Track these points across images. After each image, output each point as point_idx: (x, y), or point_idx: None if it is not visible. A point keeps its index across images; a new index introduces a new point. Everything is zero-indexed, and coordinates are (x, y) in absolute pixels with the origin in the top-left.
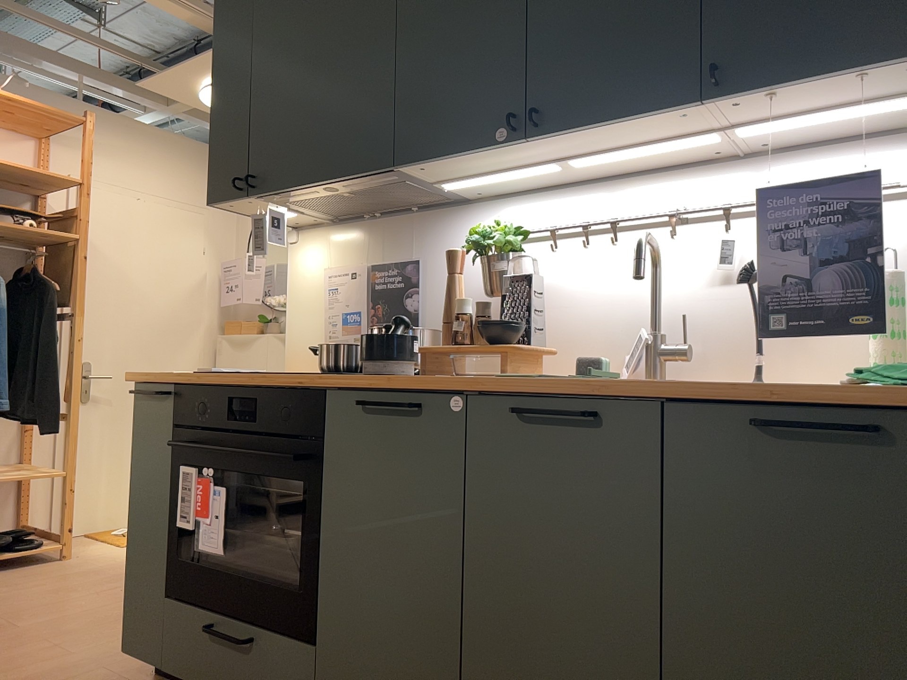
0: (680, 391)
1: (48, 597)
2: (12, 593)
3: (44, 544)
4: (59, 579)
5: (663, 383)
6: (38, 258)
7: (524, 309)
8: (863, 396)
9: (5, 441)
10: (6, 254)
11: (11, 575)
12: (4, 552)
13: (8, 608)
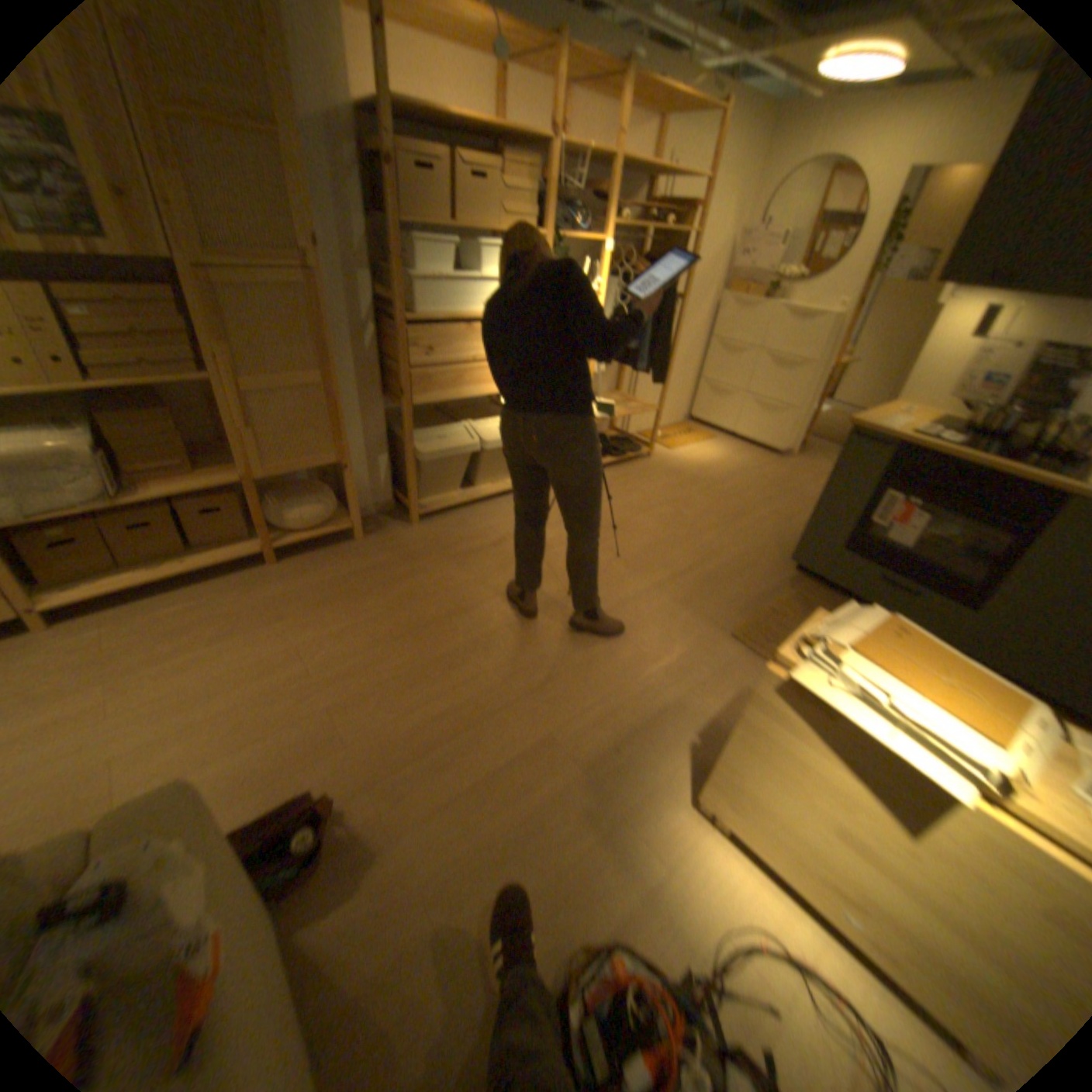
0: None
1: (674, 491)
2: (651, 484)
3: (639, 447)
4: (664, 475)
5: None
6: (645, 238)
7: None
8: None
9: (609, 377)
10: (626, 236)
11: (634, 467)
12: (626, 452)
13: (663, 497)
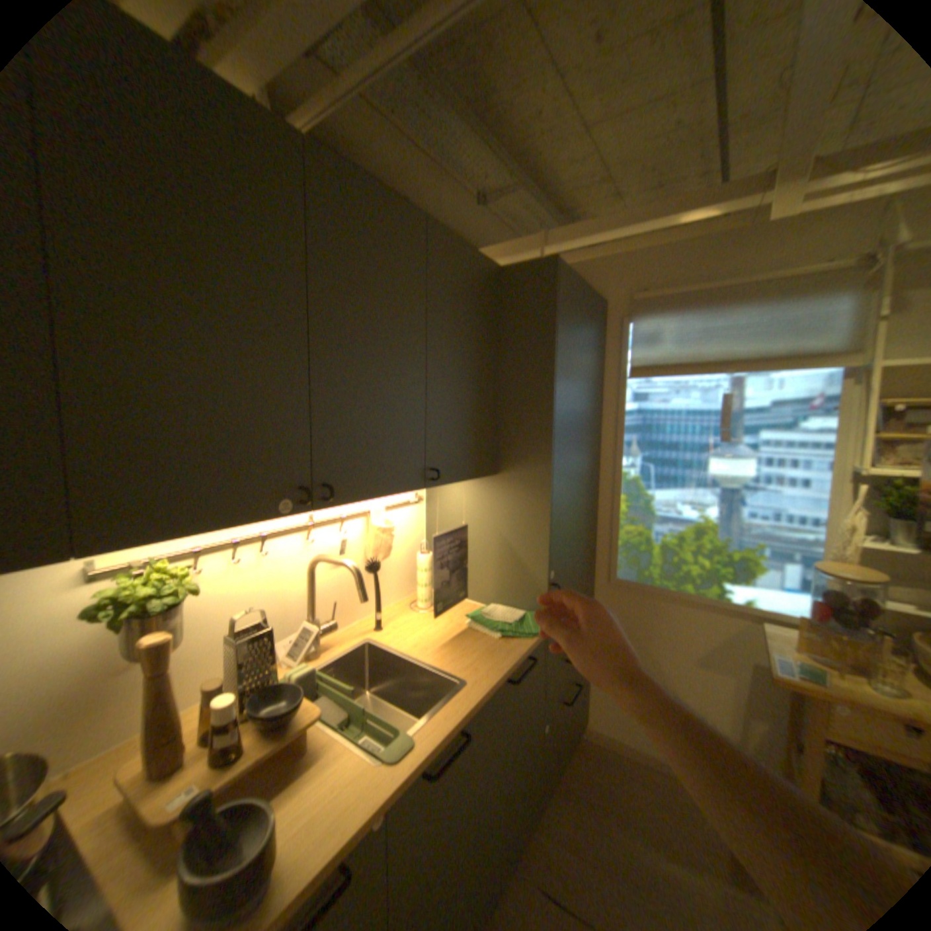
0: (495, 689)
1: None
2: None
3: None
4: None
5: (476, 688)
6: None
7: (266, 668)
8: (532, 650)
9: None
10: None
11: None
12: None
13: None
